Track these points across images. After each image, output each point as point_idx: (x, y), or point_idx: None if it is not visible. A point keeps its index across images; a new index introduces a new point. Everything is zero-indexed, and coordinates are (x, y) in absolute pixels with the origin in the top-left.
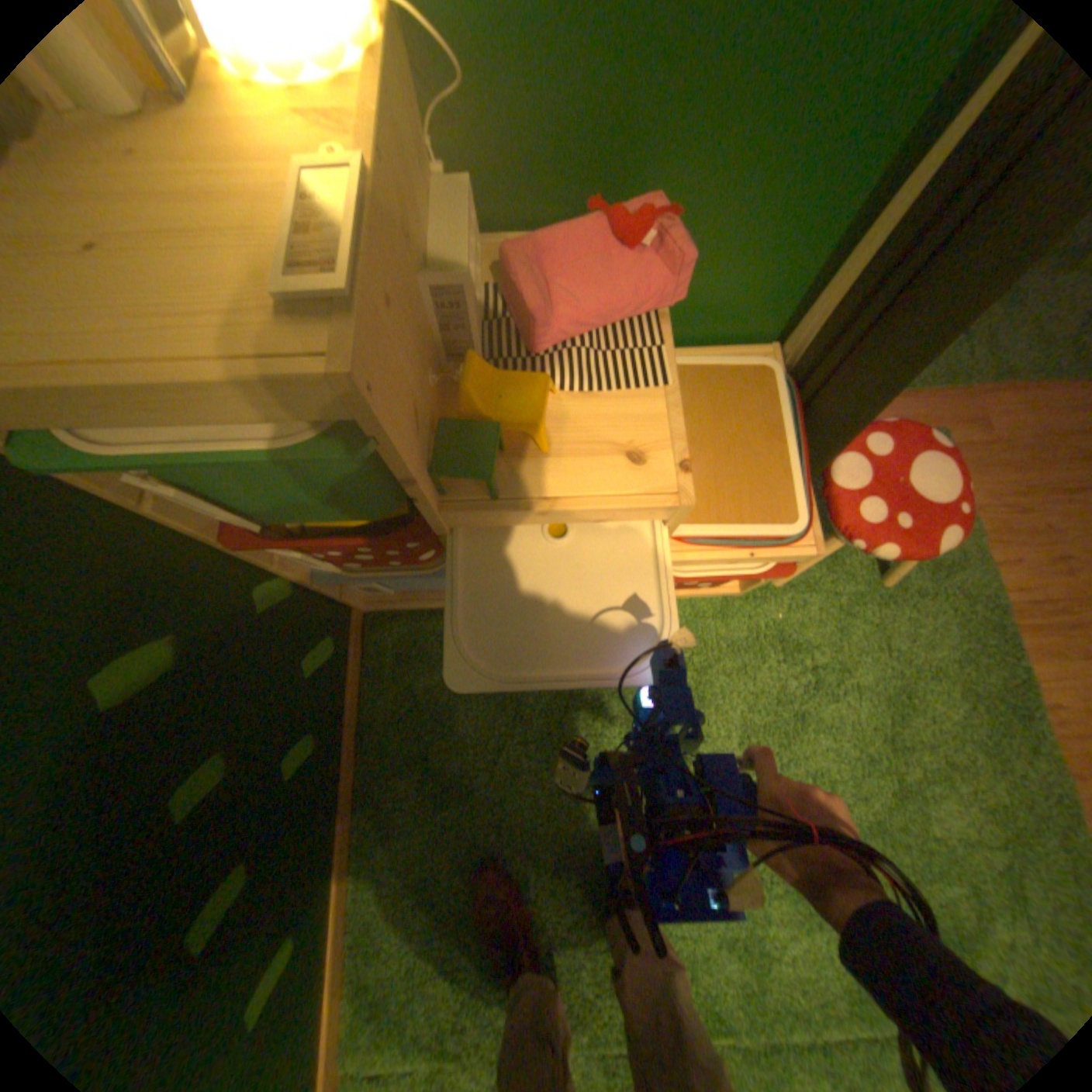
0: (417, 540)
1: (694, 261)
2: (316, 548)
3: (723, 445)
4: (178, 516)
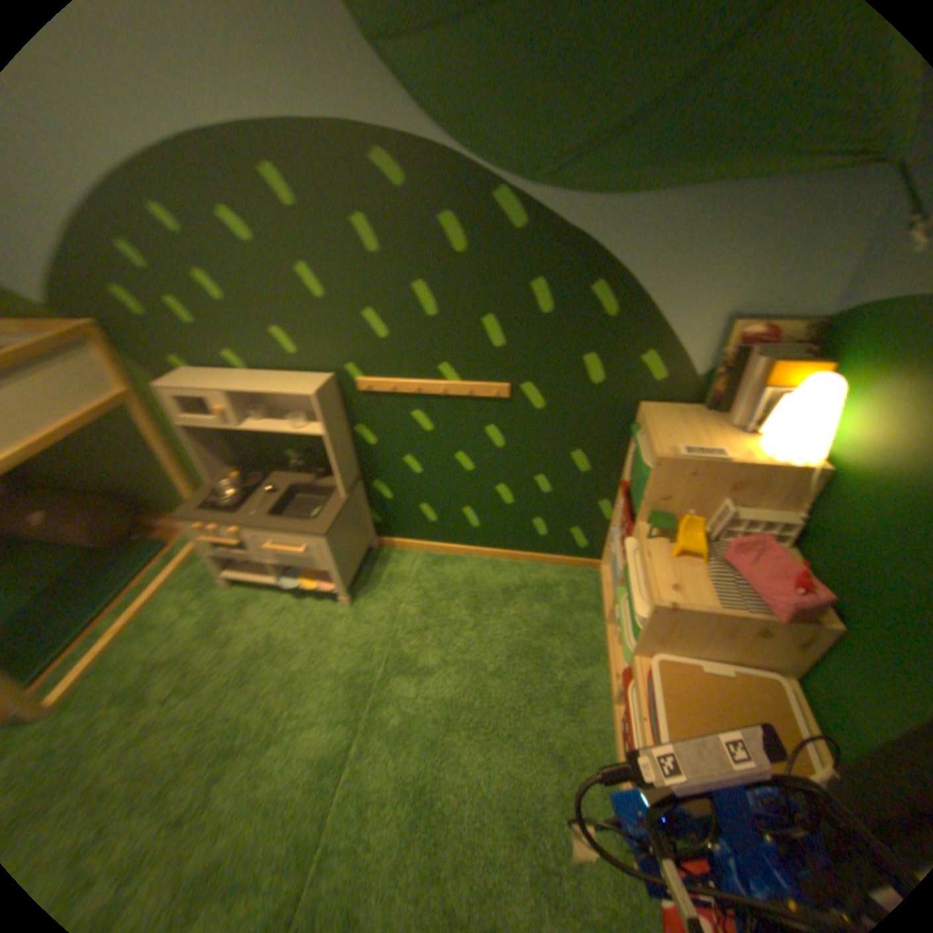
0: (629, 532)
1: (800, 618)
2: (623, 506)
3: (725, 718)
4: (626, 461)
